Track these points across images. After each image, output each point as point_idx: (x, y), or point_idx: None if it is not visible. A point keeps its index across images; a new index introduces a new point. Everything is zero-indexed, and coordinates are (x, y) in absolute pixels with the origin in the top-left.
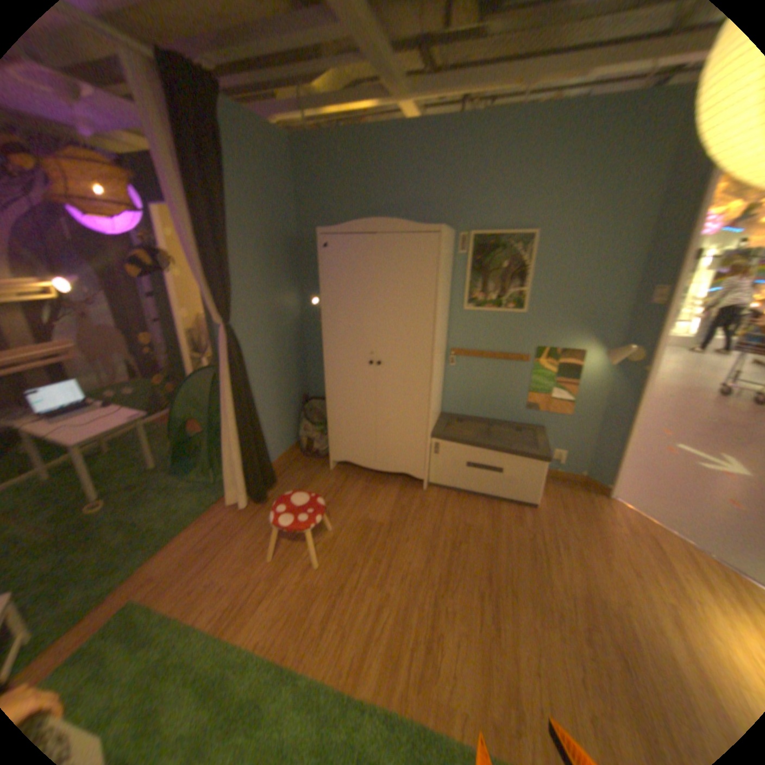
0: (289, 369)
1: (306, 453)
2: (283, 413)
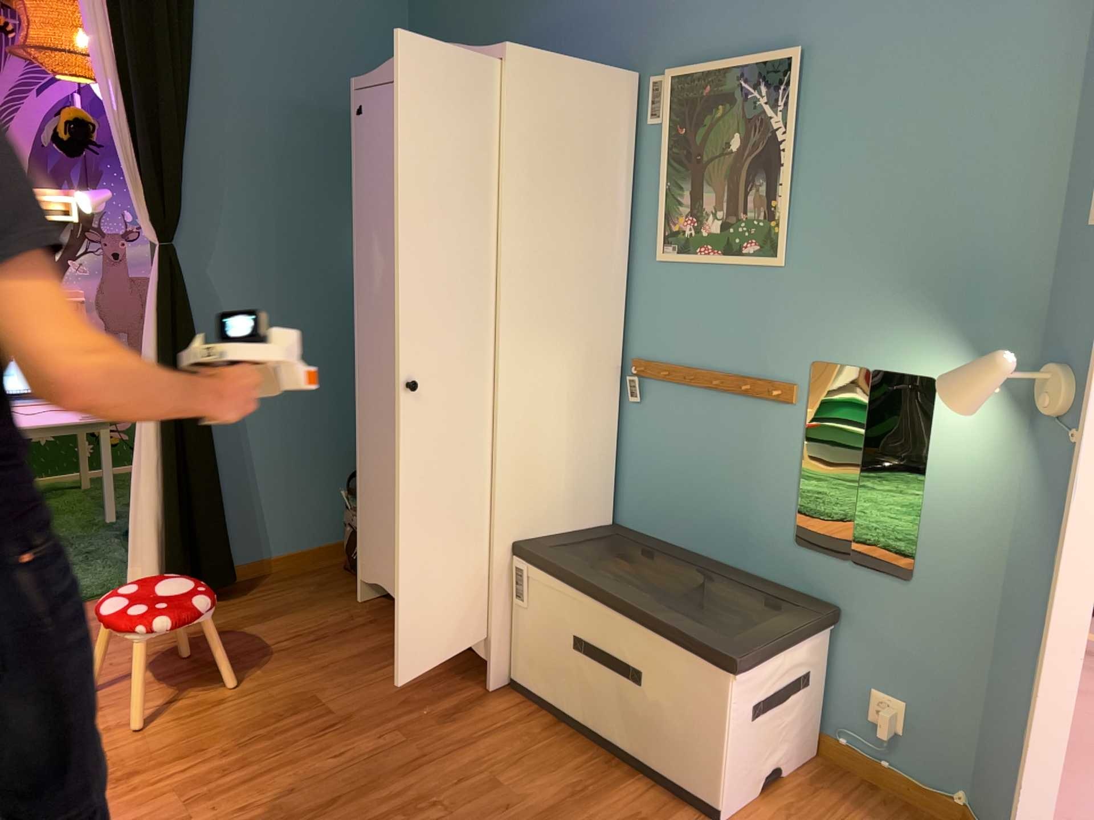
0: (344, 376)
1: (343, 564)
2: (313, 464)
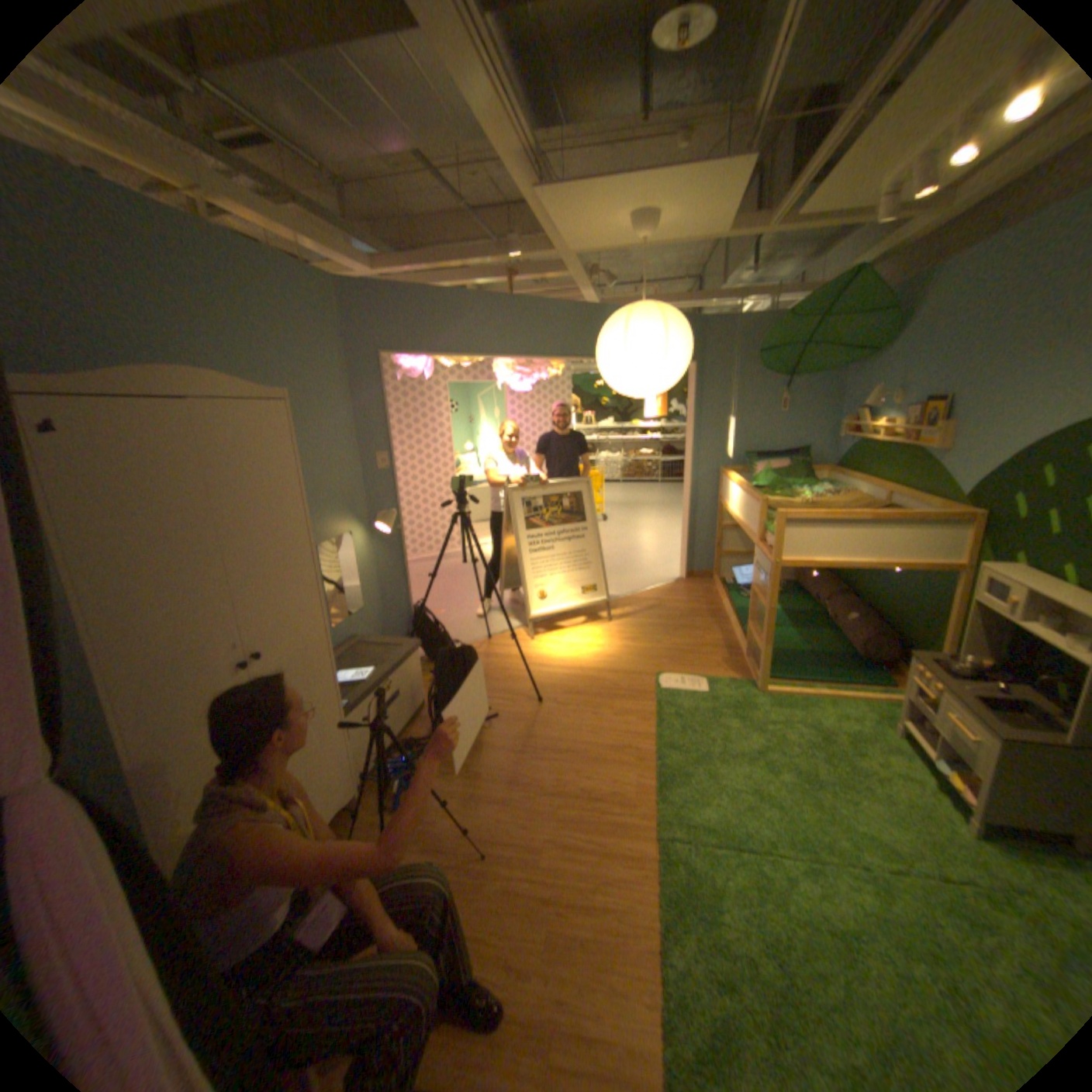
0: None
1: None
2: None
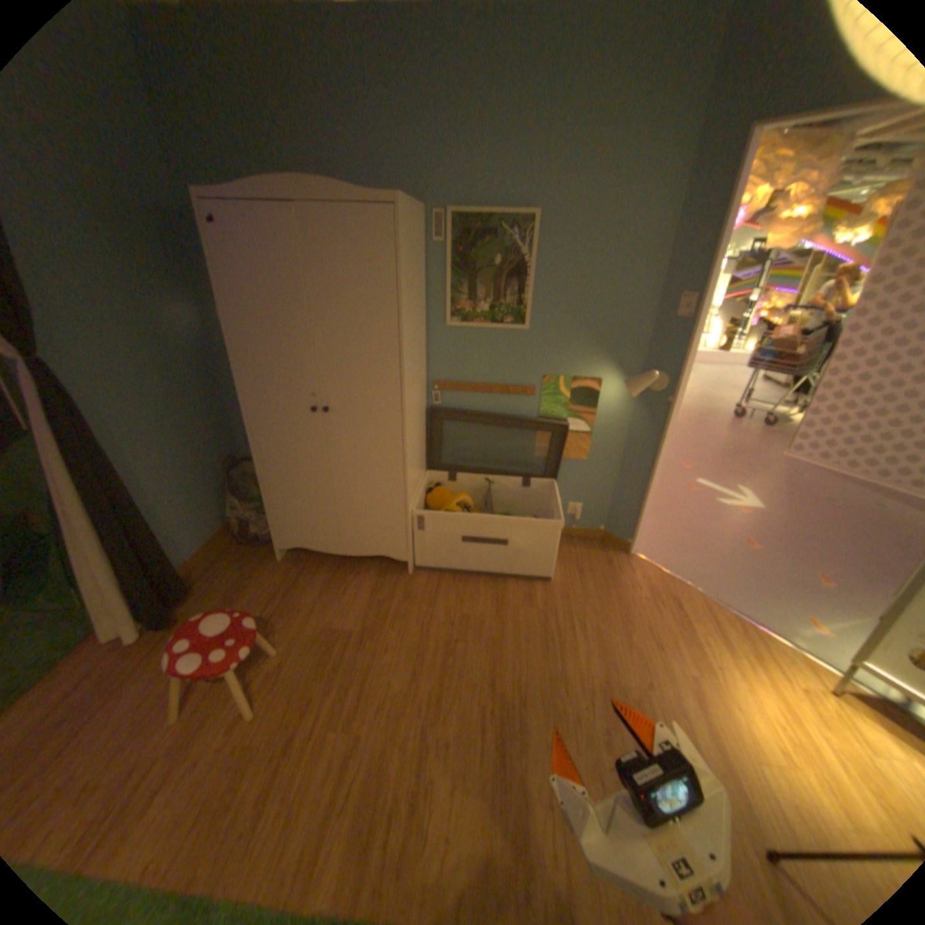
0: (192, 422)
1: (239, 542)
2: (193, 489)
